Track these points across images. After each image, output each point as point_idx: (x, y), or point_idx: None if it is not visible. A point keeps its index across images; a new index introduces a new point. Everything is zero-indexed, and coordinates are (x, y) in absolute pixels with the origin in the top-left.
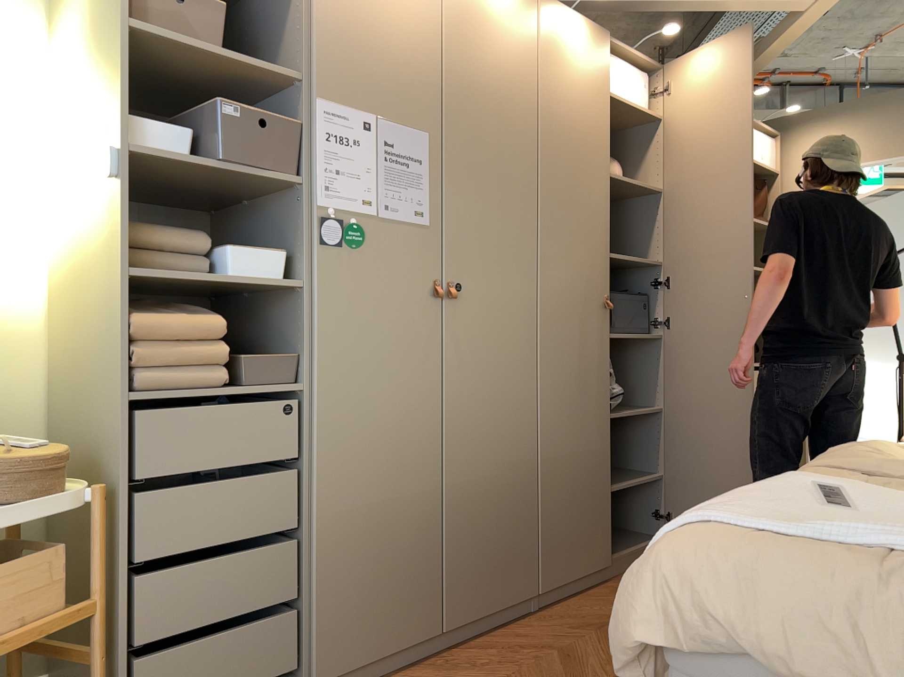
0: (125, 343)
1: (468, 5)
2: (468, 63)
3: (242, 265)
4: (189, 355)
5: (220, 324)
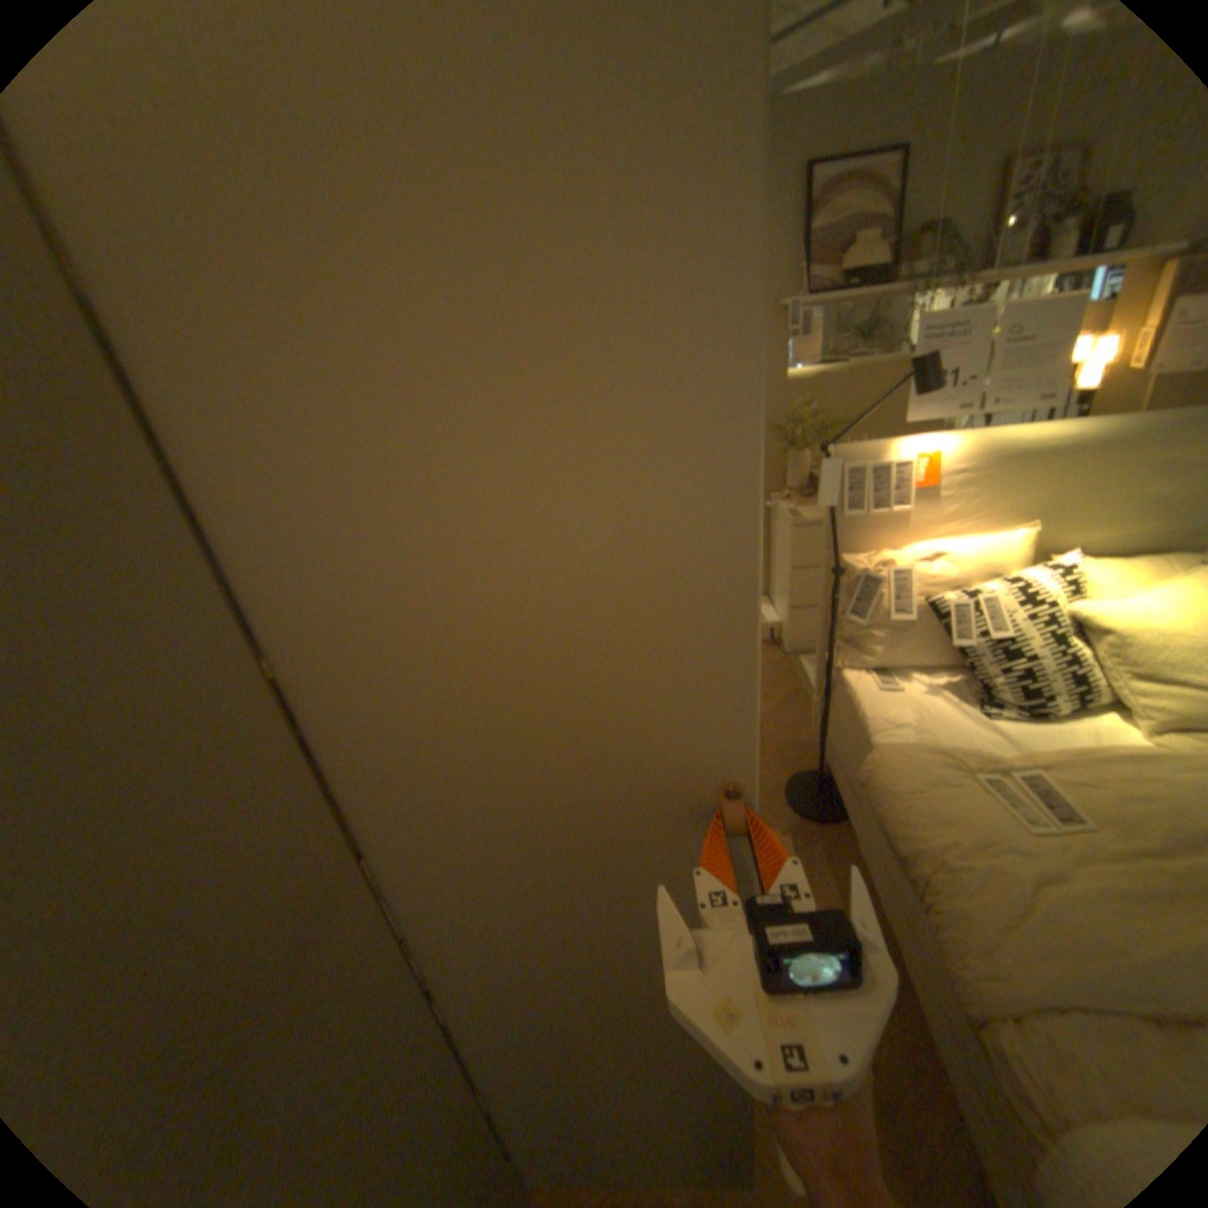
0: None
1: None
2: None
3: None
4: None
5: None
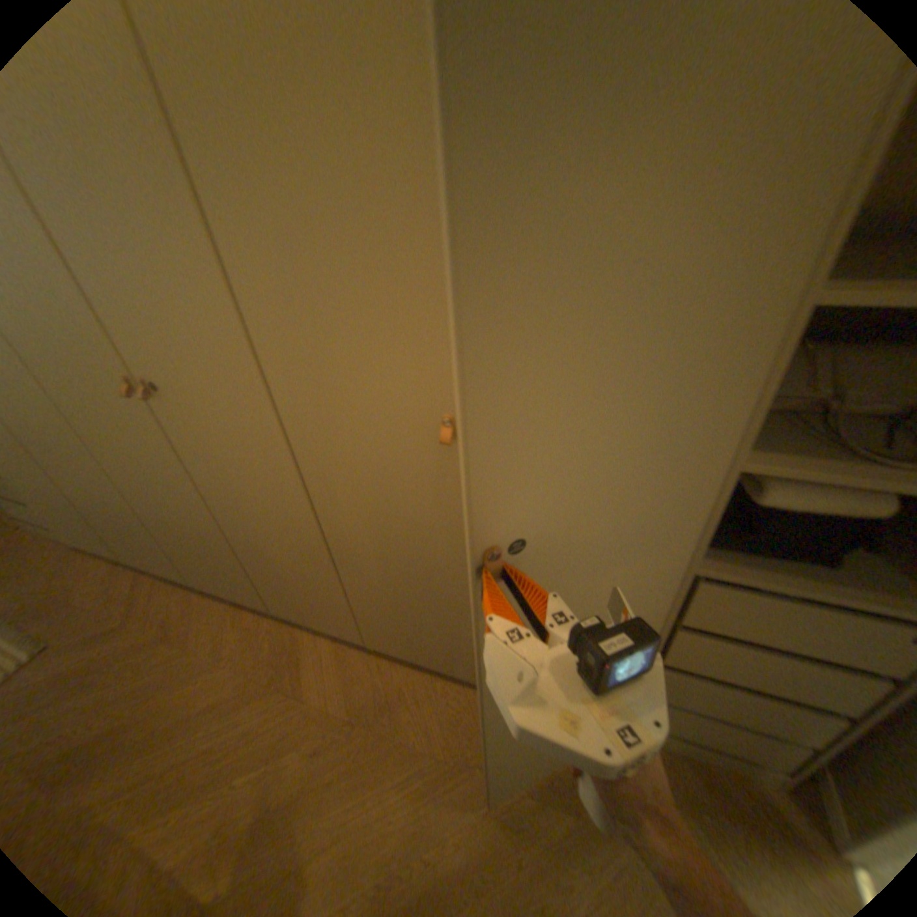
0: None
1: None
2: None
3: None
4: None
5: None
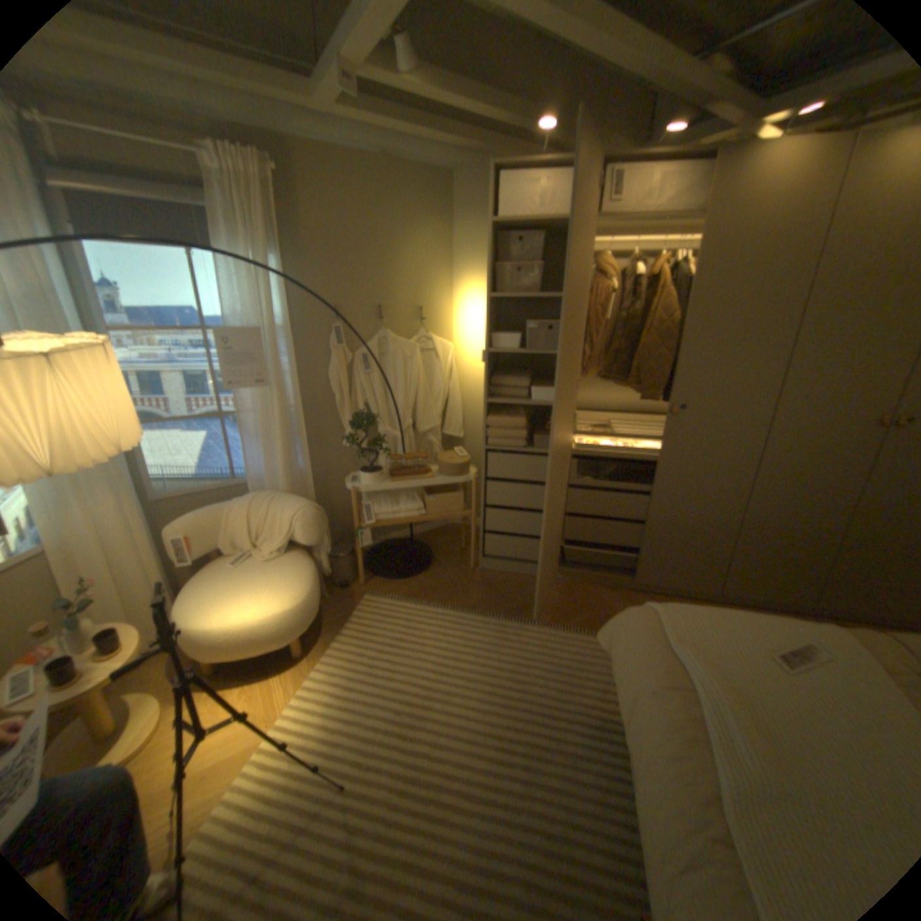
0: (486, 428)
1: (738, 193)
2: (727, 244)
3: (538, 396)
4: (509, 435)
5: (525, 422)
